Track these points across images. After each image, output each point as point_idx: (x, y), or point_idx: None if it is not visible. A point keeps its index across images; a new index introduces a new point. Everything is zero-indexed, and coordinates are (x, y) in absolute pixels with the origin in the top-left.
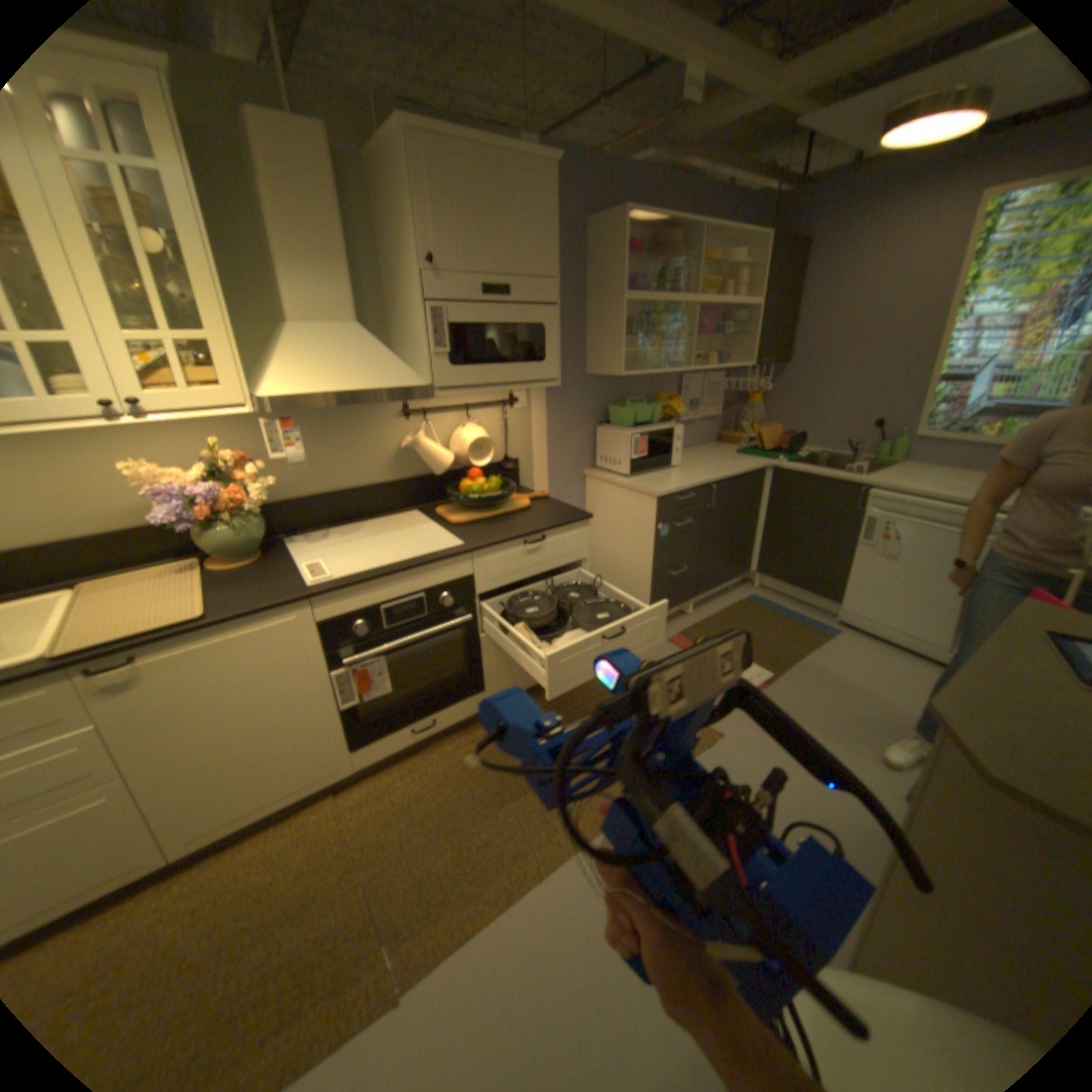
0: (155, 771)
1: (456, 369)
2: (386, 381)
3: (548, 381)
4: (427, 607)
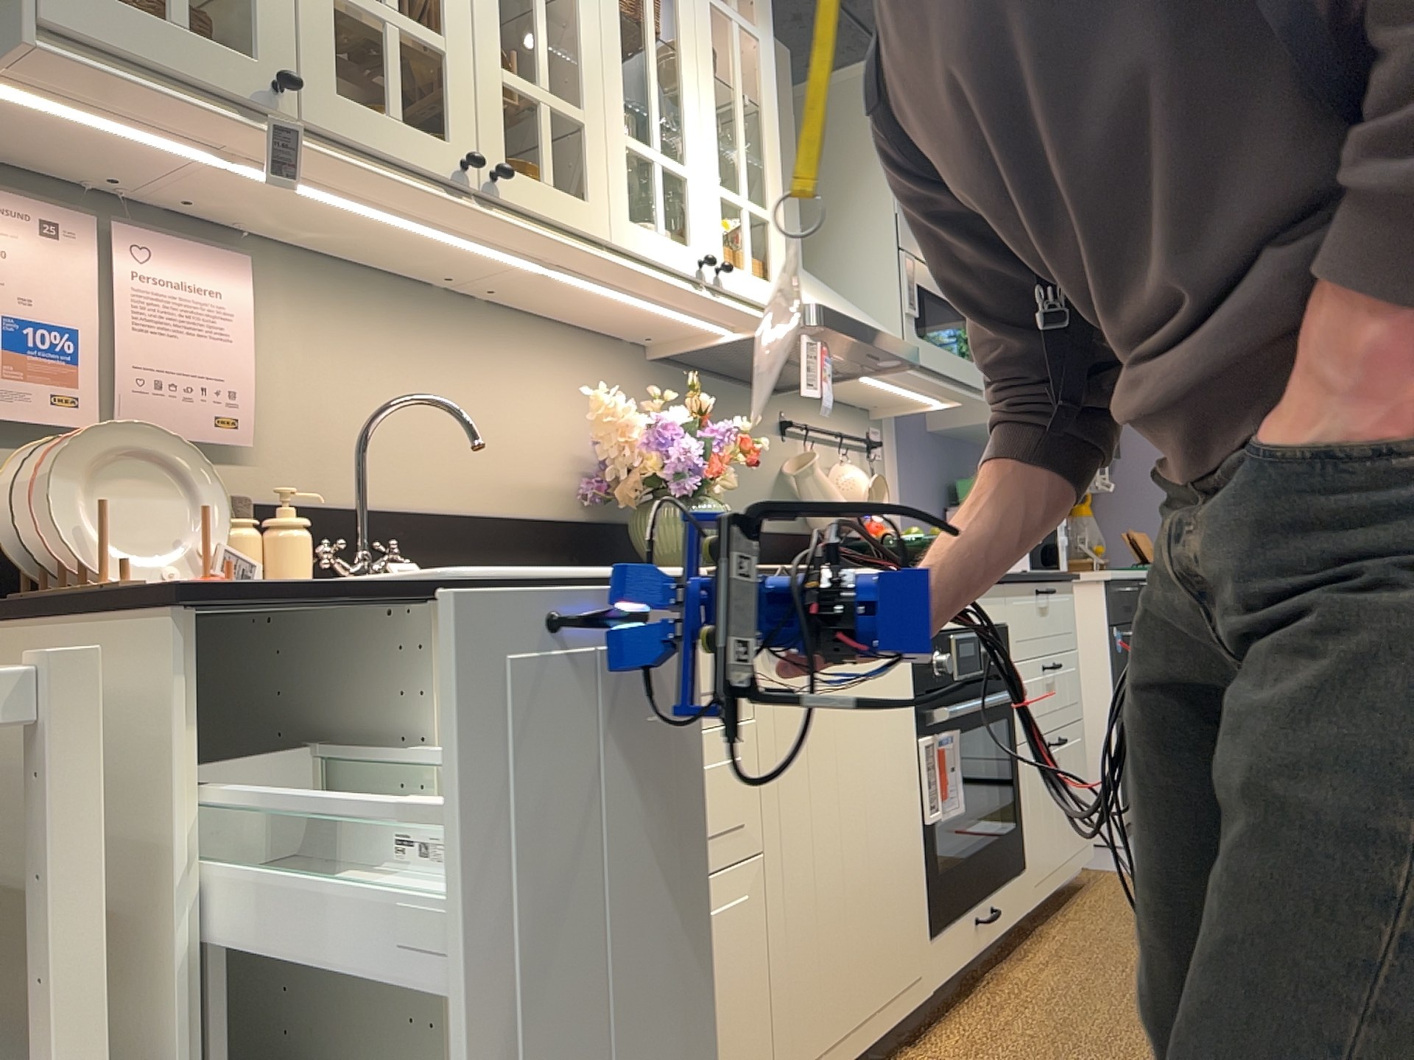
0: (788, 858)
1: (921, 339)
2: (883, 328)
3: (976, 390)
4: (982, 657)
